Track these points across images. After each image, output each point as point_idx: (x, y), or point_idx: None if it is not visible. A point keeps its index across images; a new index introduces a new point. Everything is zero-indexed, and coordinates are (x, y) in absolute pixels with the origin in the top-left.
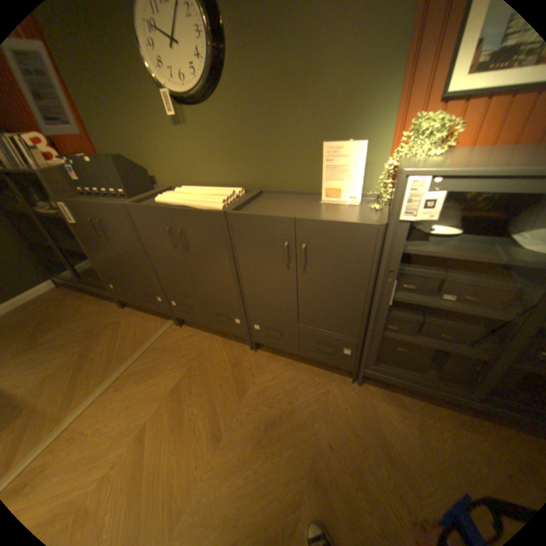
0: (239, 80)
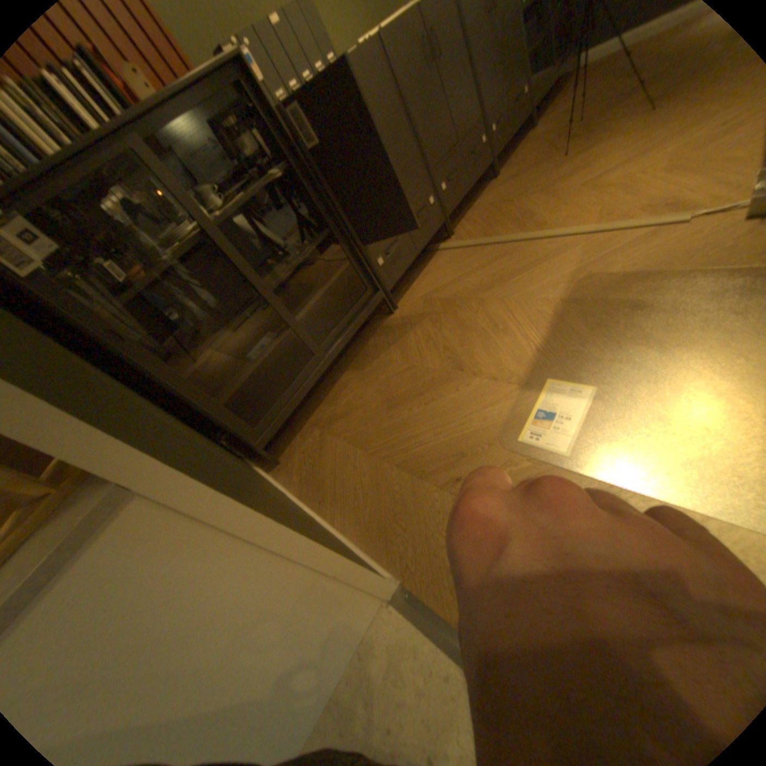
0: None
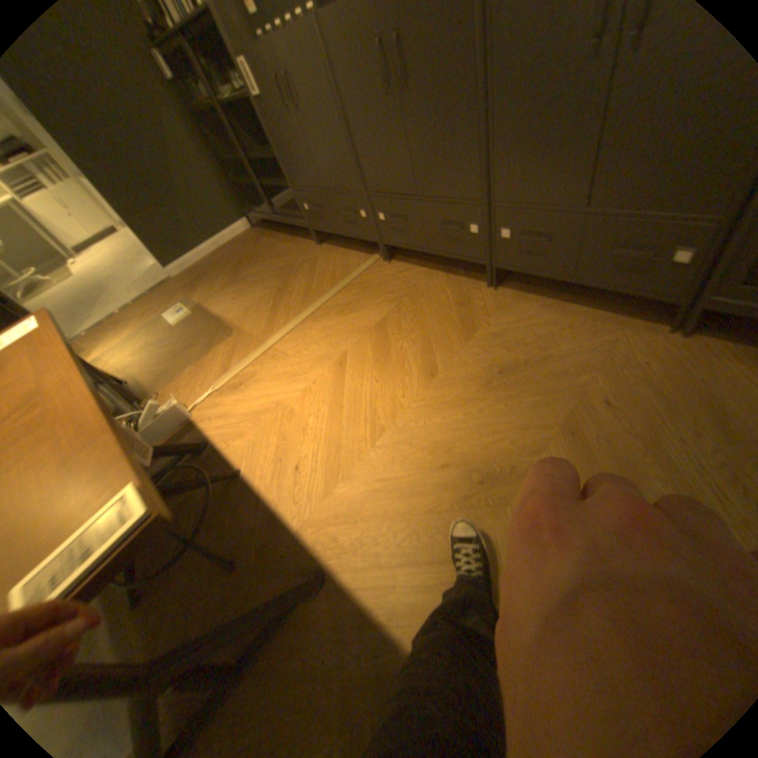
0: None
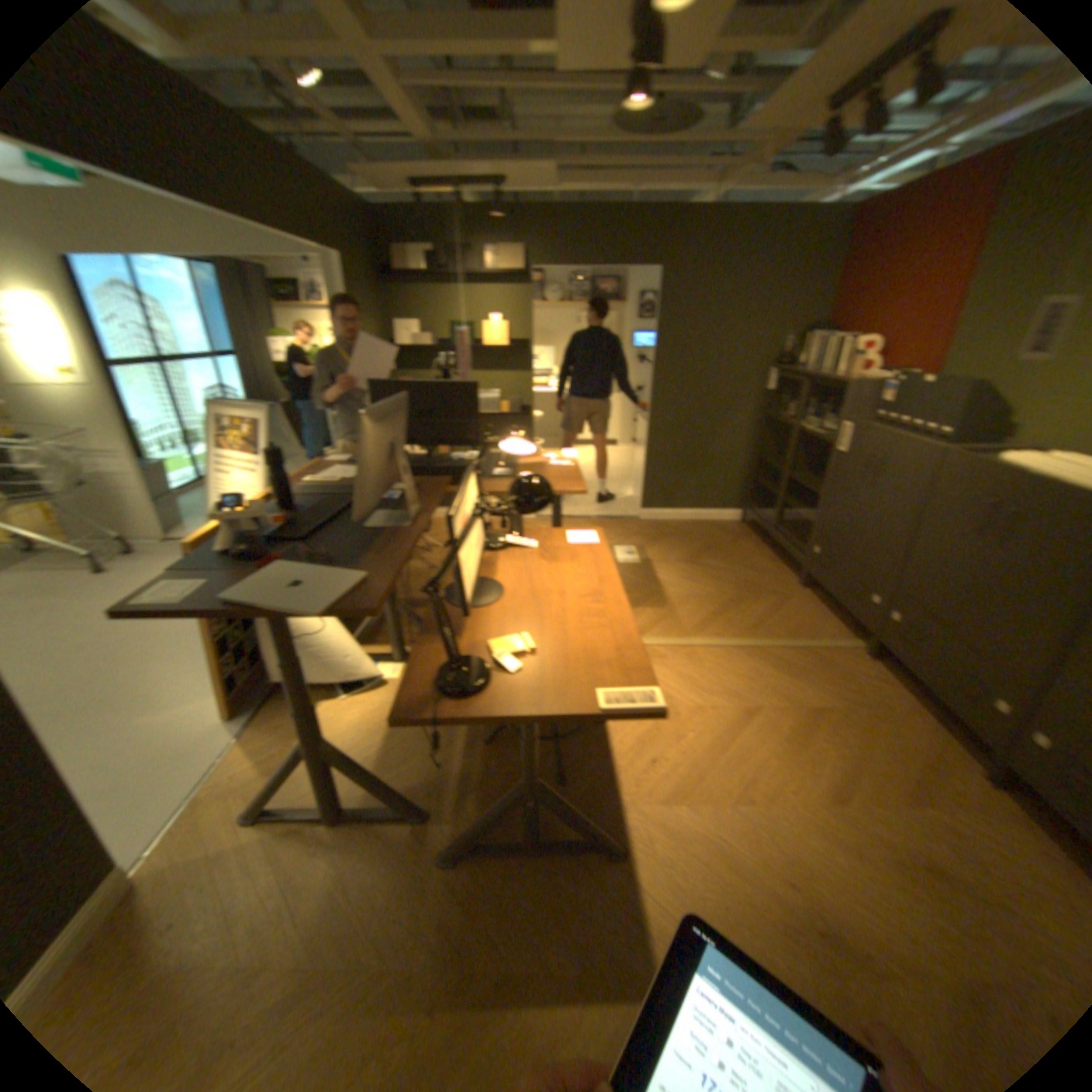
0: None
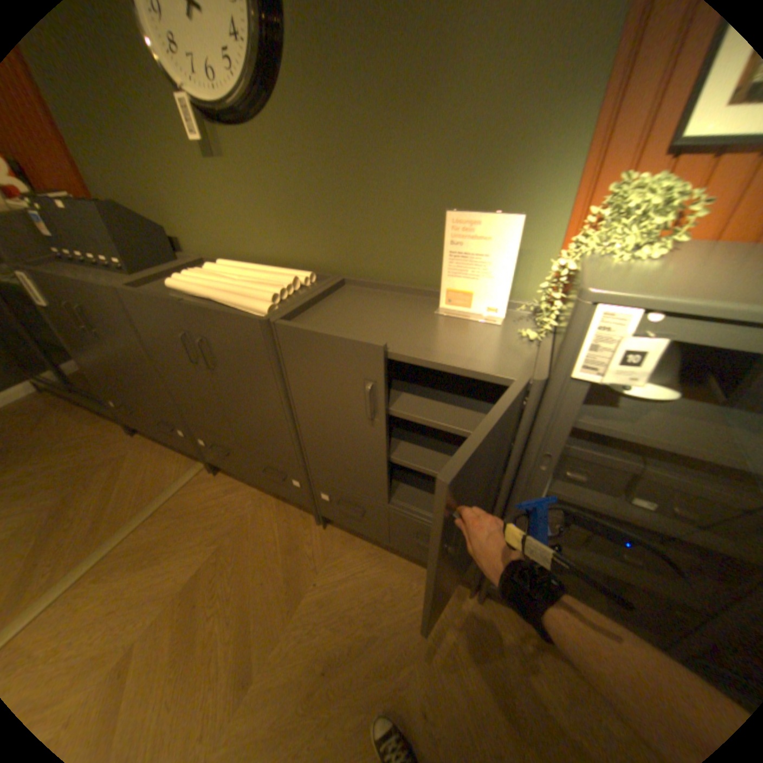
0: (307, 86)
